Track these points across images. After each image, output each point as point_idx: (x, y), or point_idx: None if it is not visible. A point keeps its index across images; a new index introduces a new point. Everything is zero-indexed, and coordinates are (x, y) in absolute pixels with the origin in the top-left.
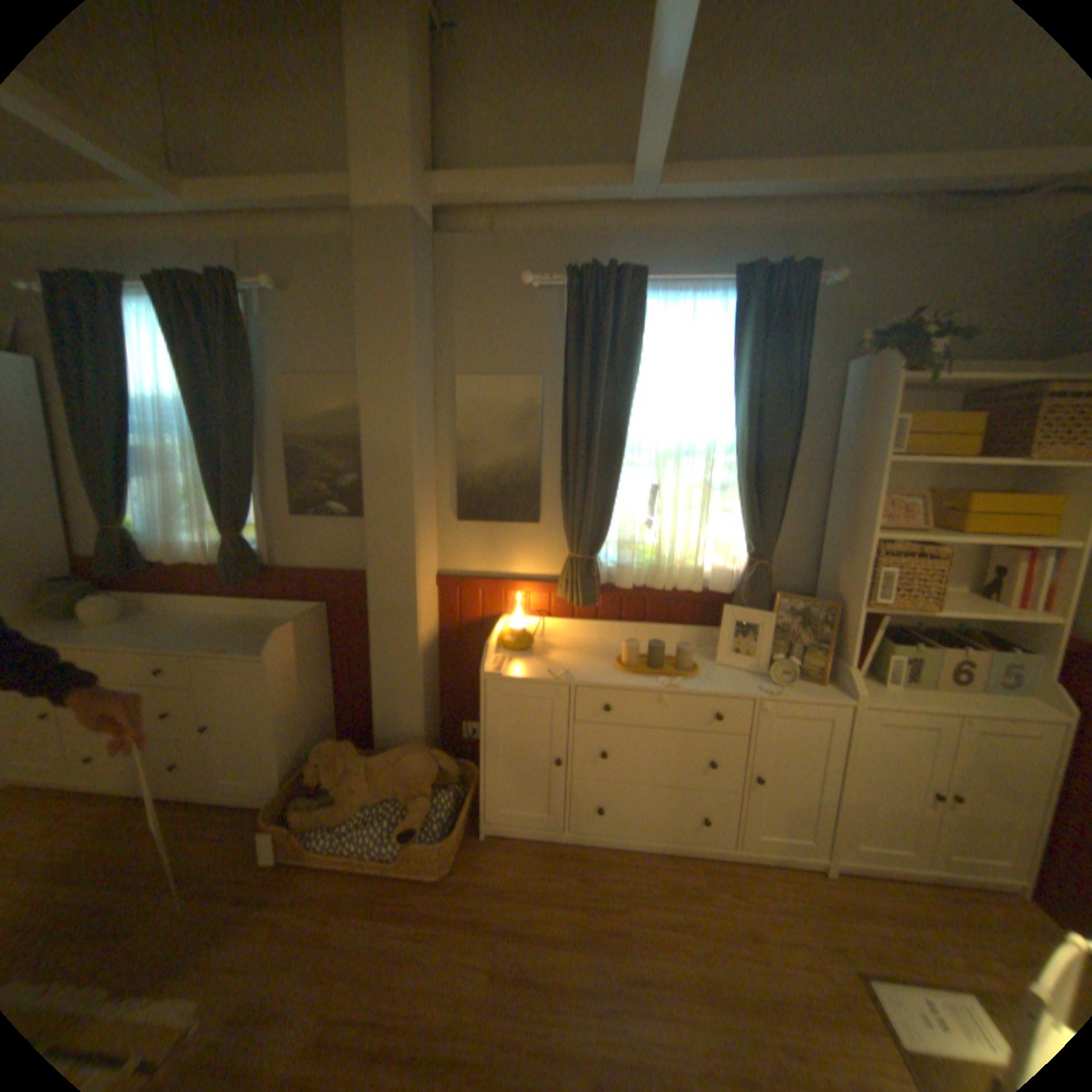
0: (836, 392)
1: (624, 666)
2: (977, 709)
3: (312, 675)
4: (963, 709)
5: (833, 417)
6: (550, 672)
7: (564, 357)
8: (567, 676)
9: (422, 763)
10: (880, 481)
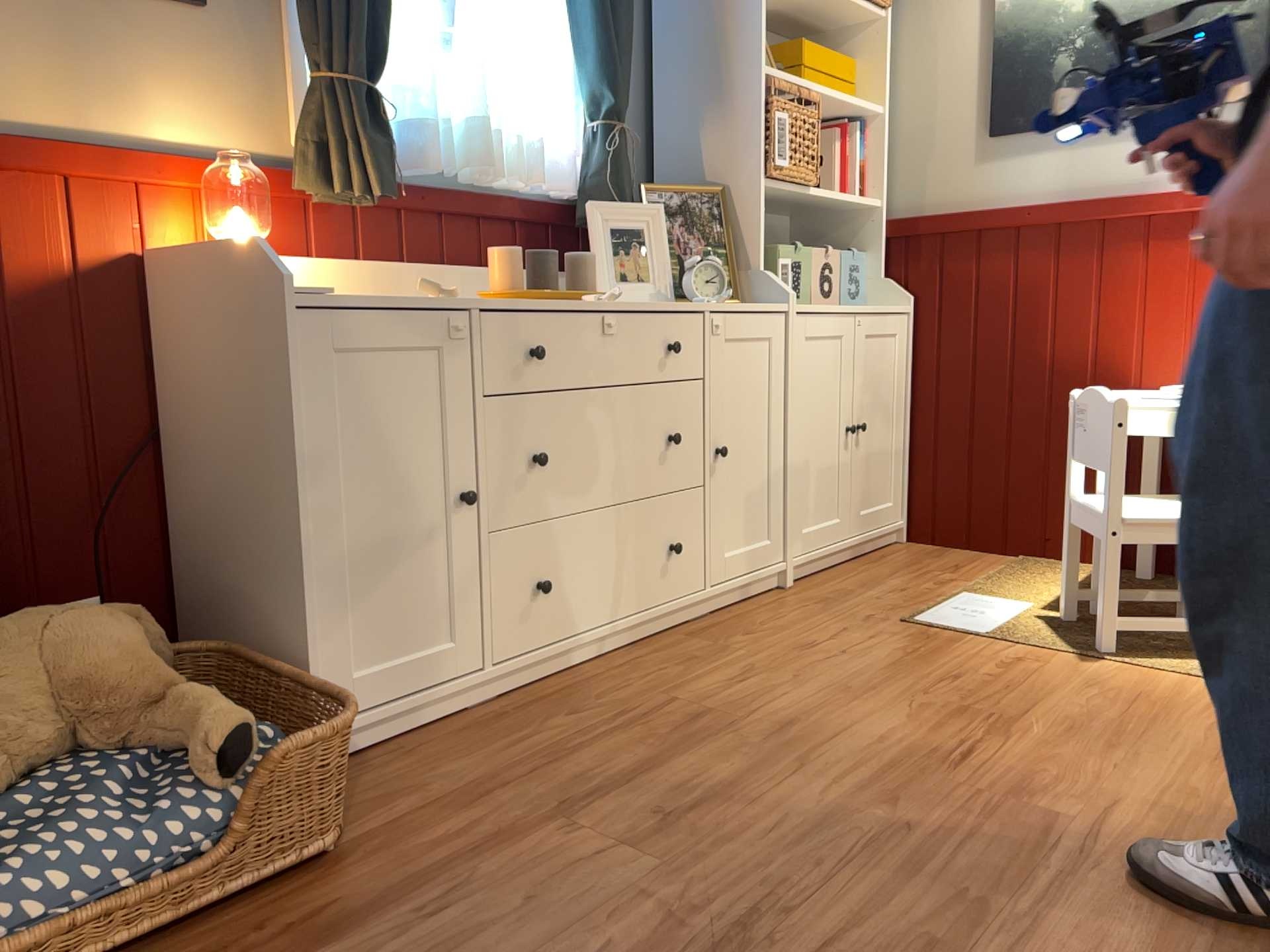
0: None
1: (511, 290)
2: (857, 307)
3: None
4: (850, 308)
5: None
6: (418, 290)
7: None
8: (454, 292)
9: (115, 619)
10: None
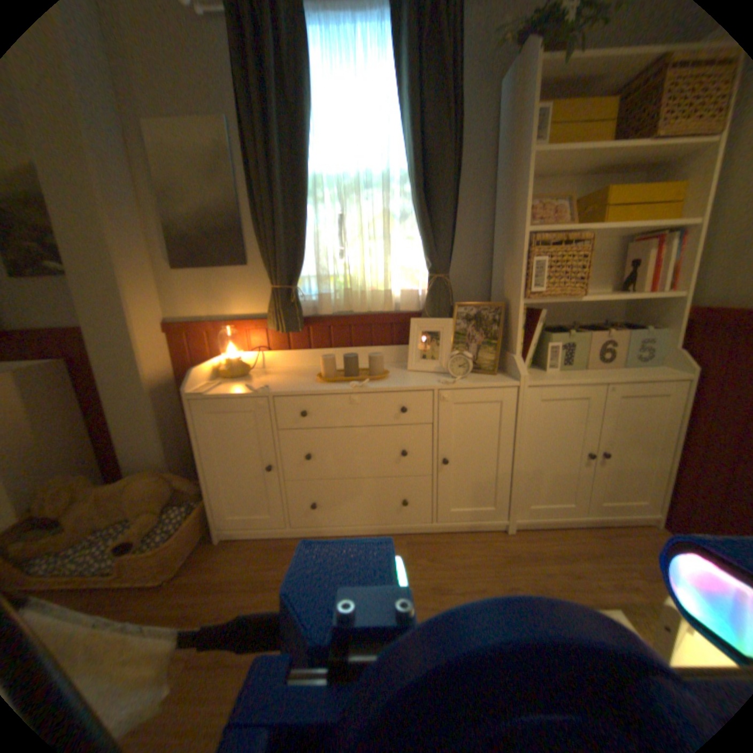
0: (494, 116)
1: (324, 377)
2: (619, 377)
3: (57, 423)
4: (608, 378)
5: (493, 141)
6: (253, 387)
7: (236, 84)
8: (267, 388)
9: (153, 484)
10: (529, 174)
